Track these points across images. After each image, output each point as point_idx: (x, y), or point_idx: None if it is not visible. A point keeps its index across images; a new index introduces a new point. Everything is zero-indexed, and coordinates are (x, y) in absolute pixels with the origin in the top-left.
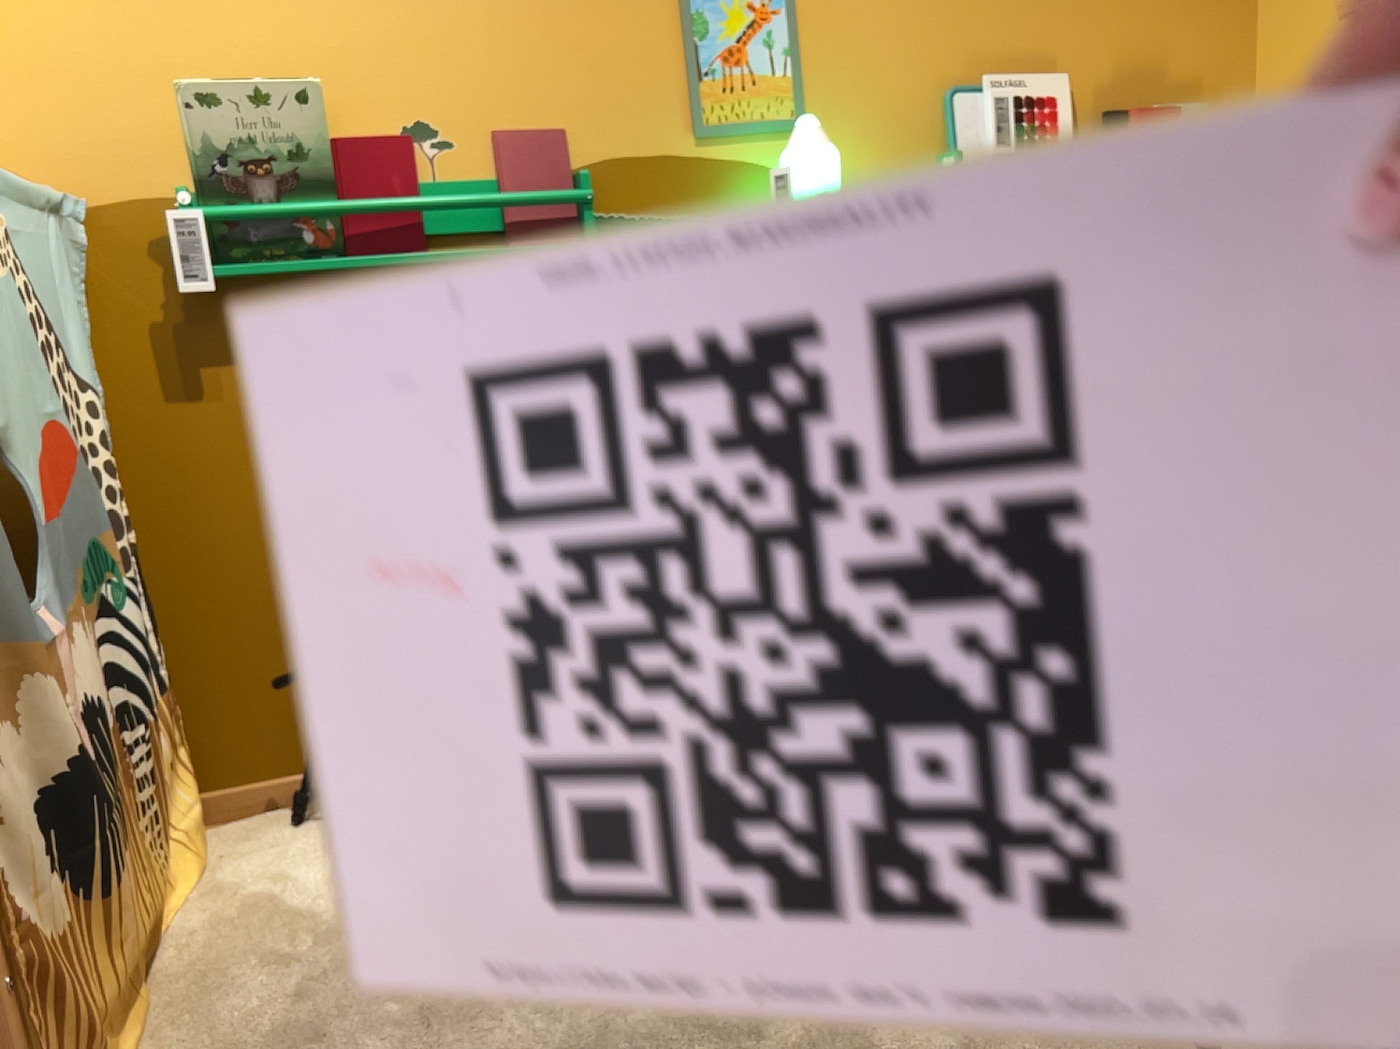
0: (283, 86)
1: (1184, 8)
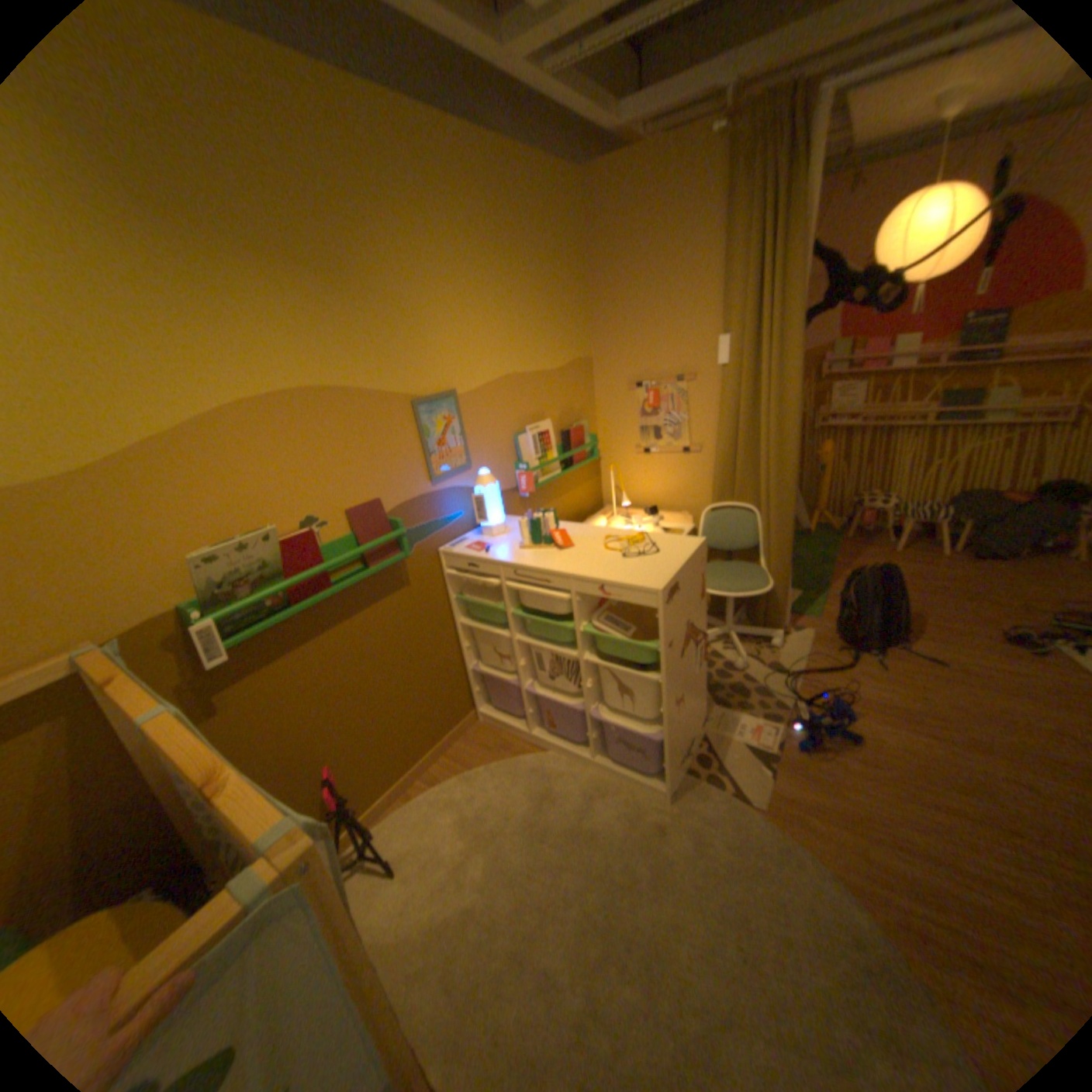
0: (255, 537)
1: (576, 383)
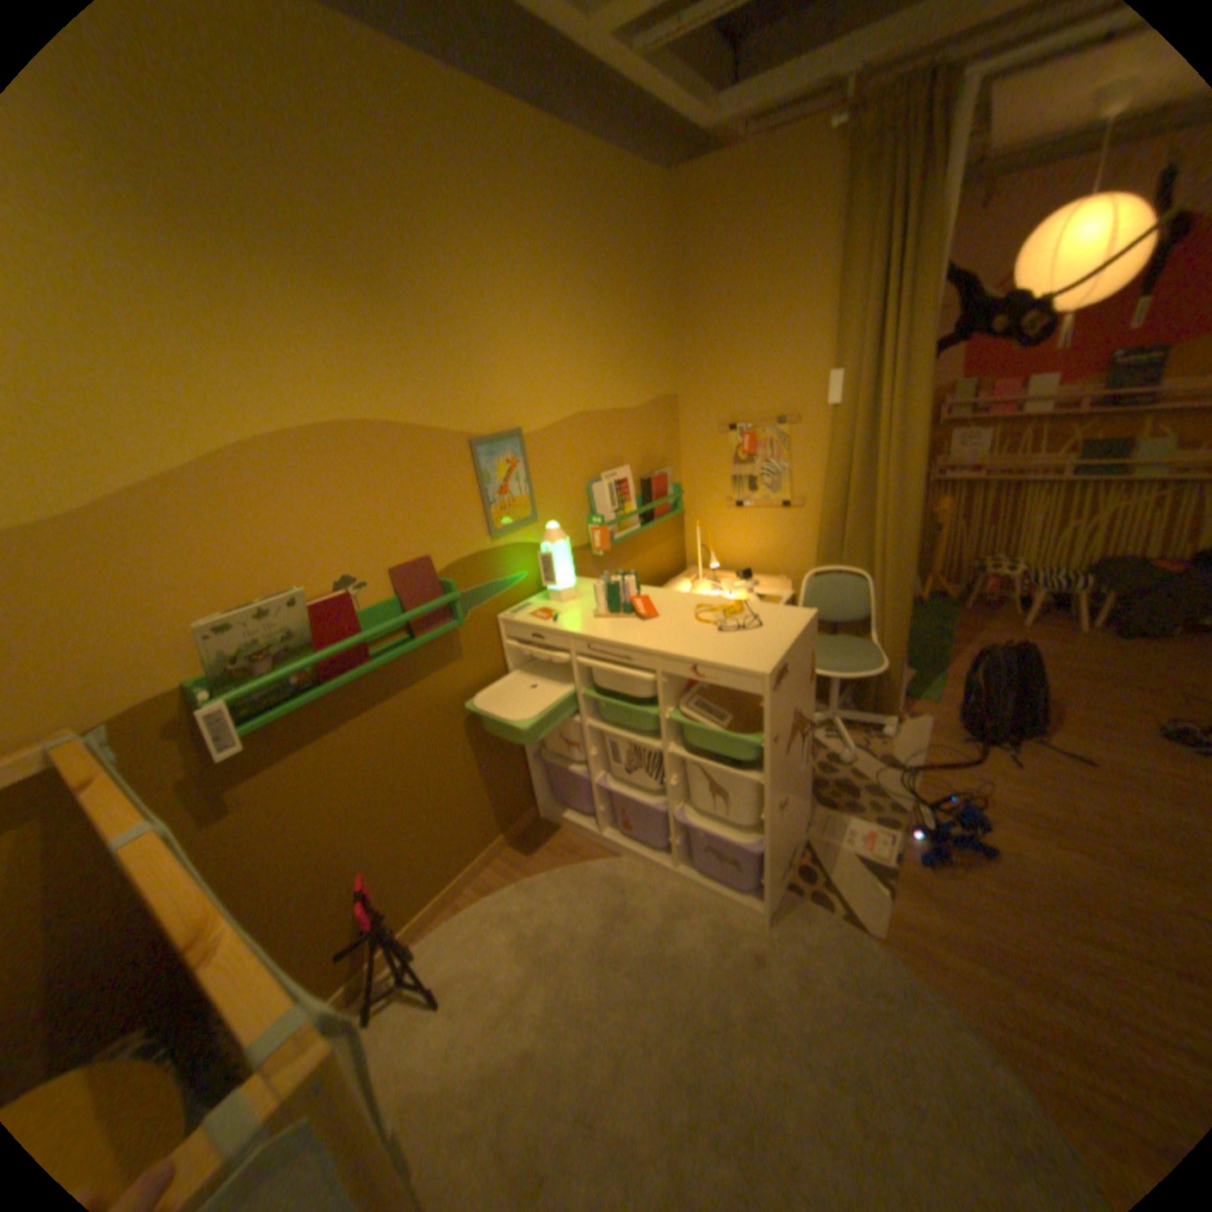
0: (278, 602)
1: (659, 425)
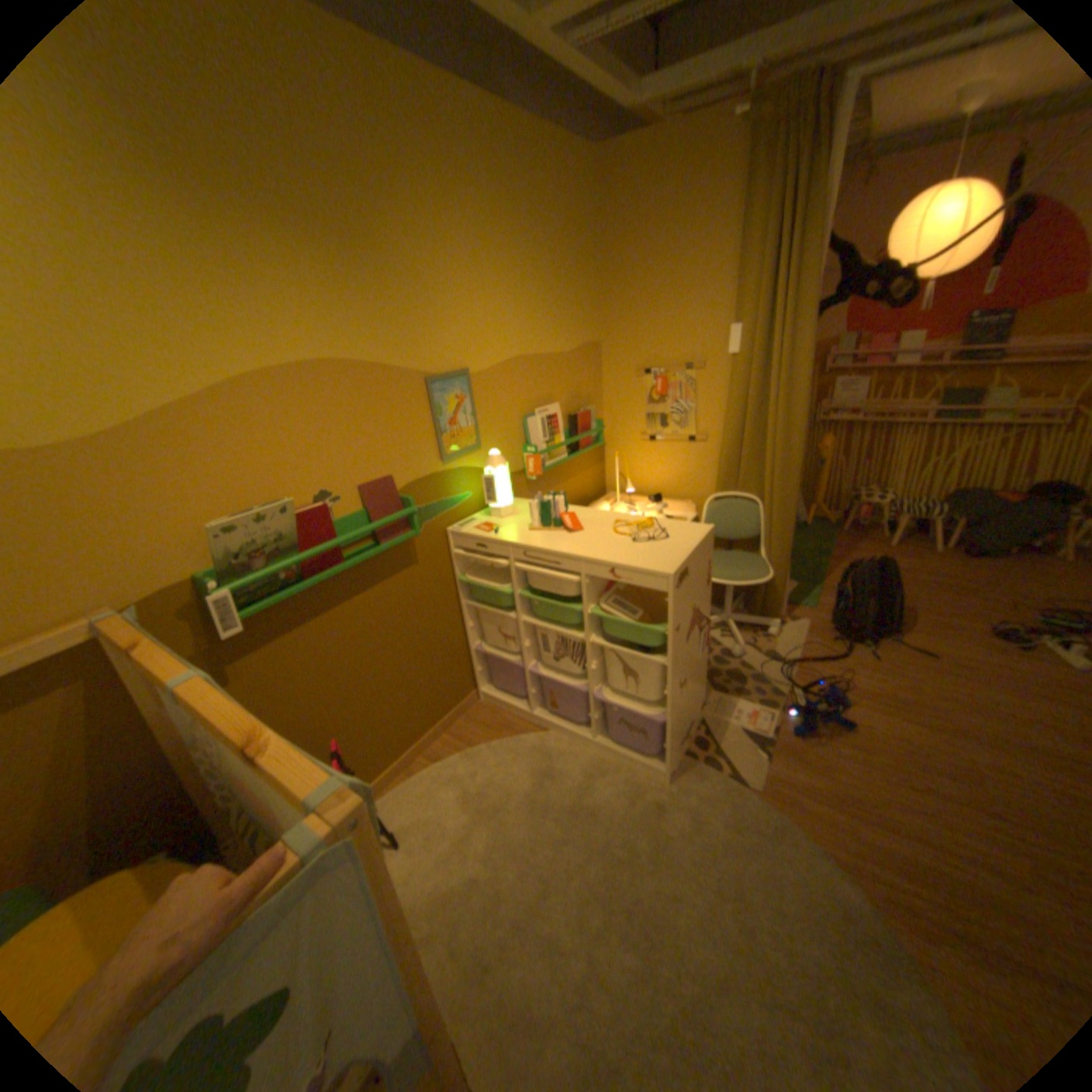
0: (273, 510)
1: (584, 368)
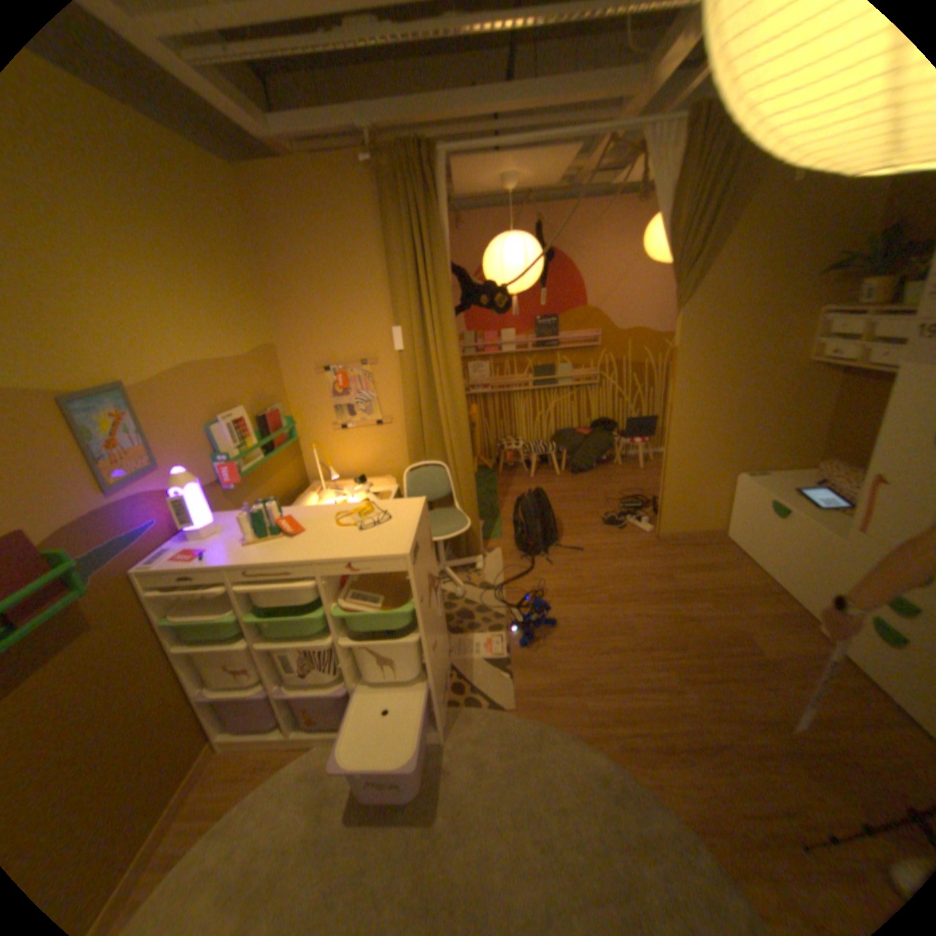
0: None
1: (264, 370)
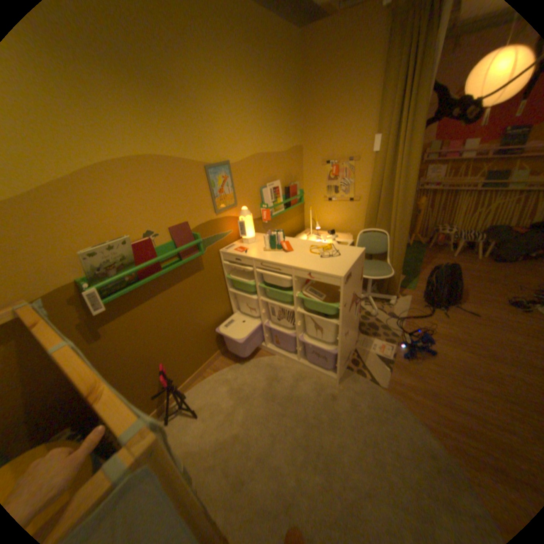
0: (117, 242)
1: (293, 161)
